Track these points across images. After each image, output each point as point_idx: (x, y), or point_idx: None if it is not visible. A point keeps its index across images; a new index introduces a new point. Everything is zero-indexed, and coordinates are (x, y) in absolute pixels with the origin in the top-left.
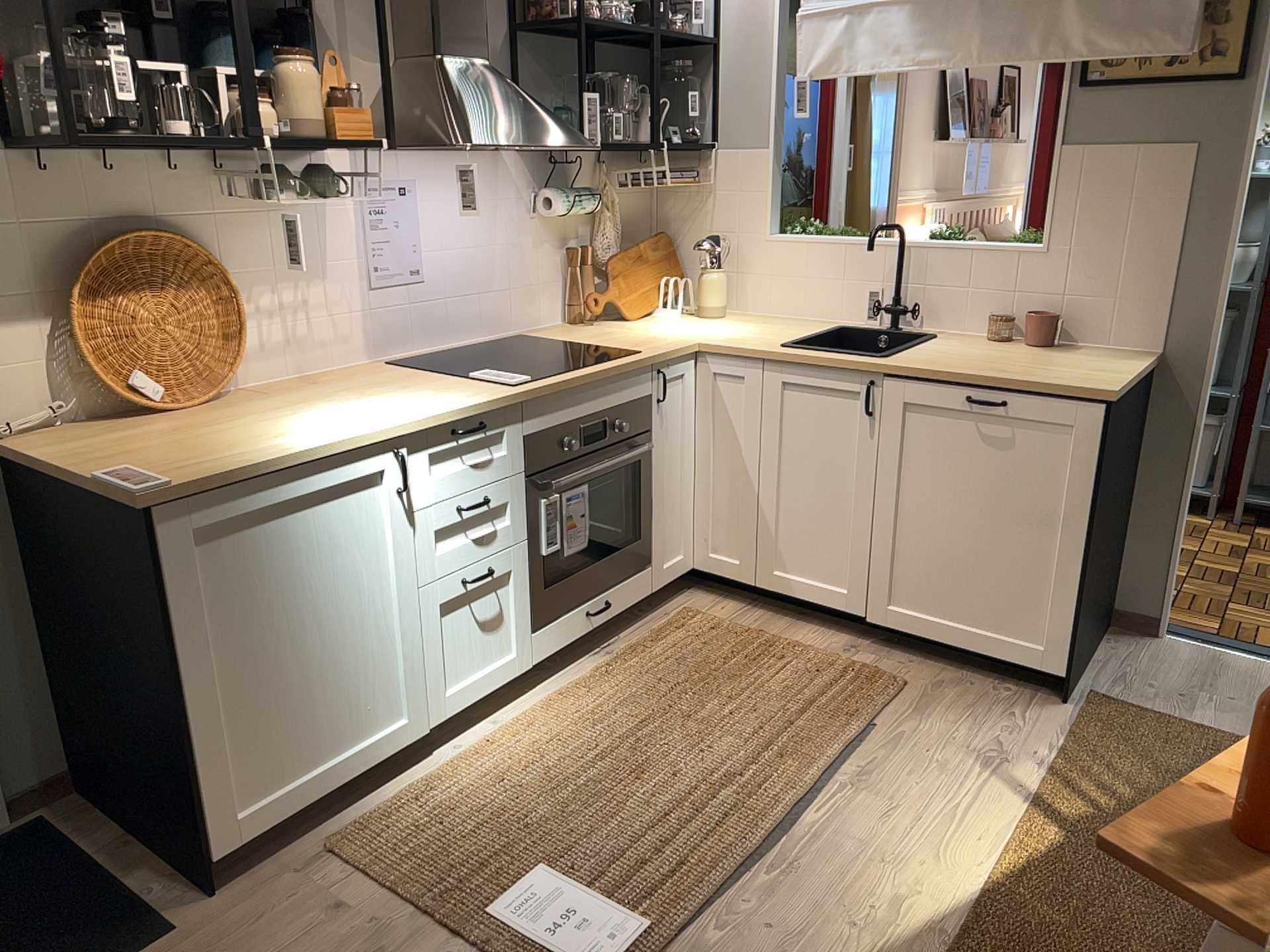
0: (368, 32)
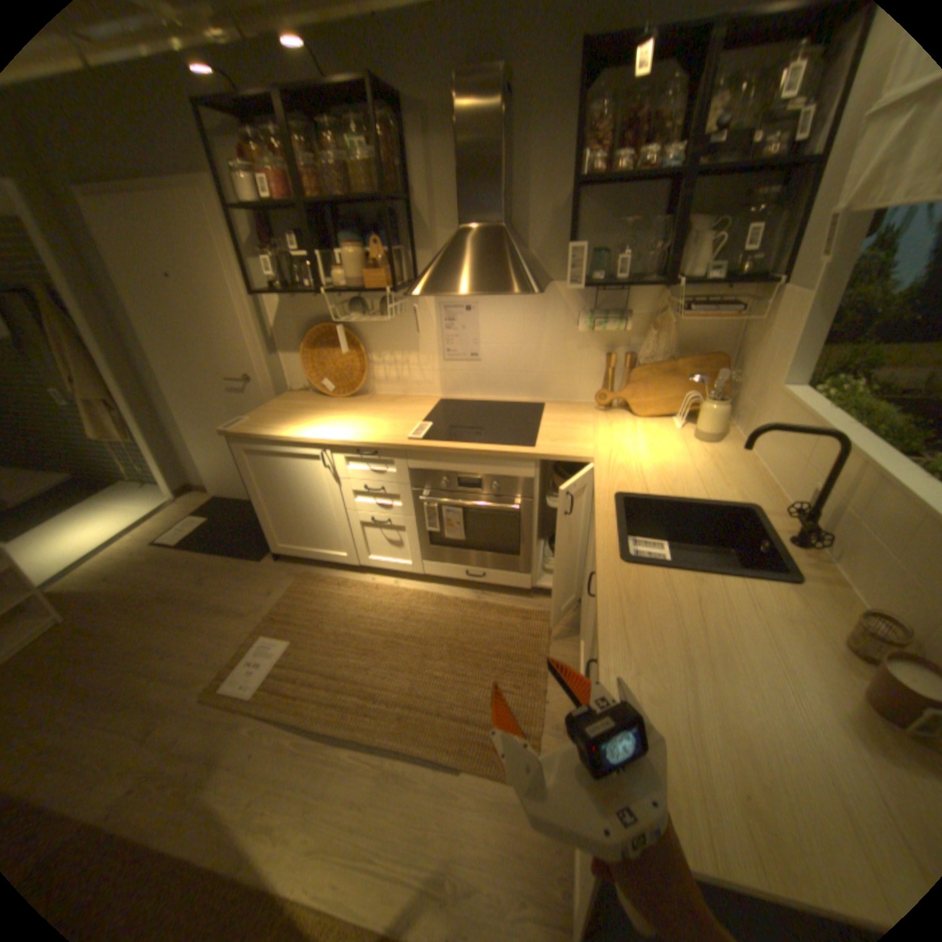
0: (448, 211)
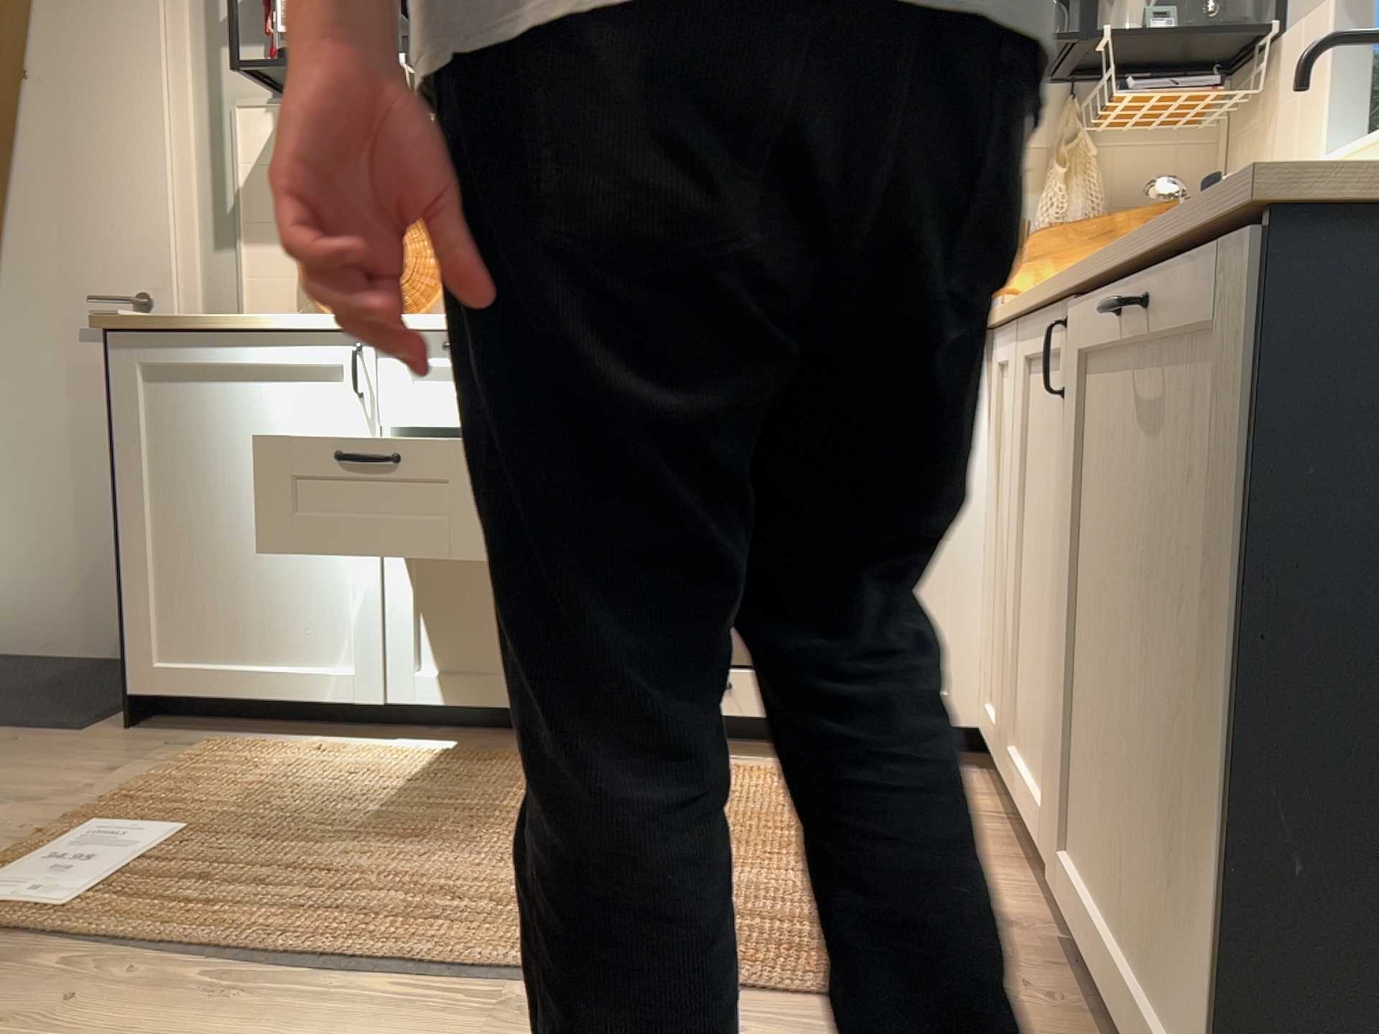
0: None
